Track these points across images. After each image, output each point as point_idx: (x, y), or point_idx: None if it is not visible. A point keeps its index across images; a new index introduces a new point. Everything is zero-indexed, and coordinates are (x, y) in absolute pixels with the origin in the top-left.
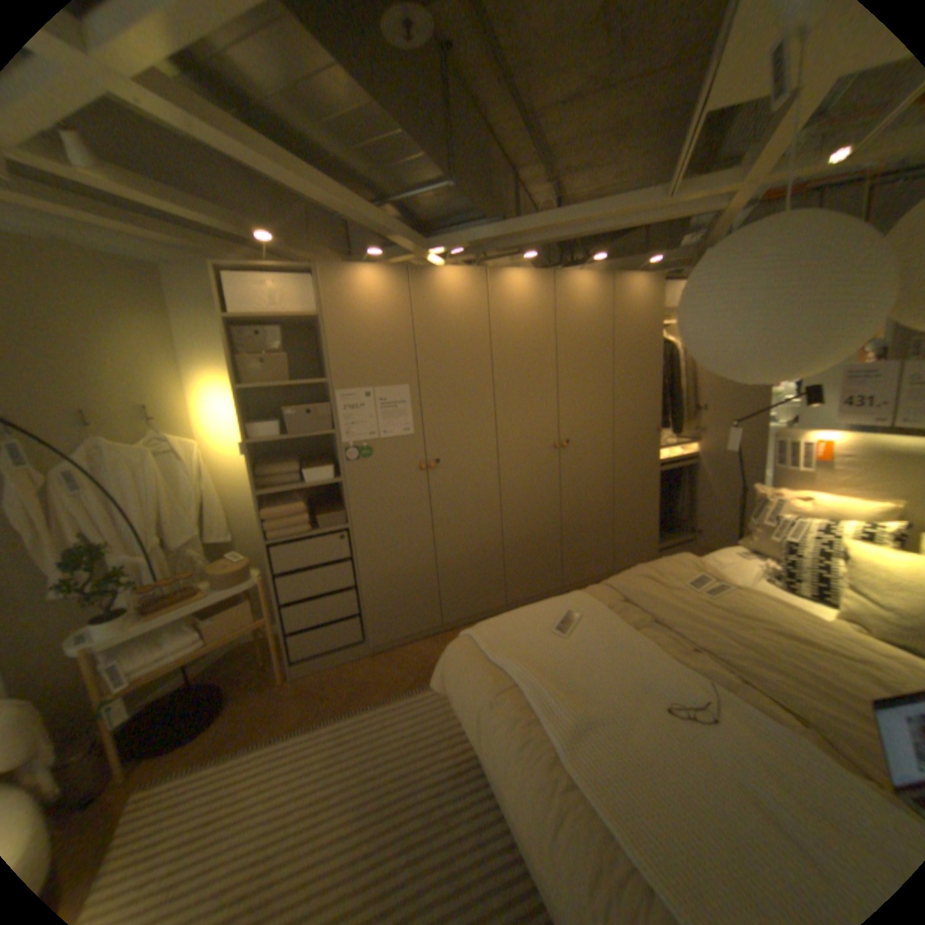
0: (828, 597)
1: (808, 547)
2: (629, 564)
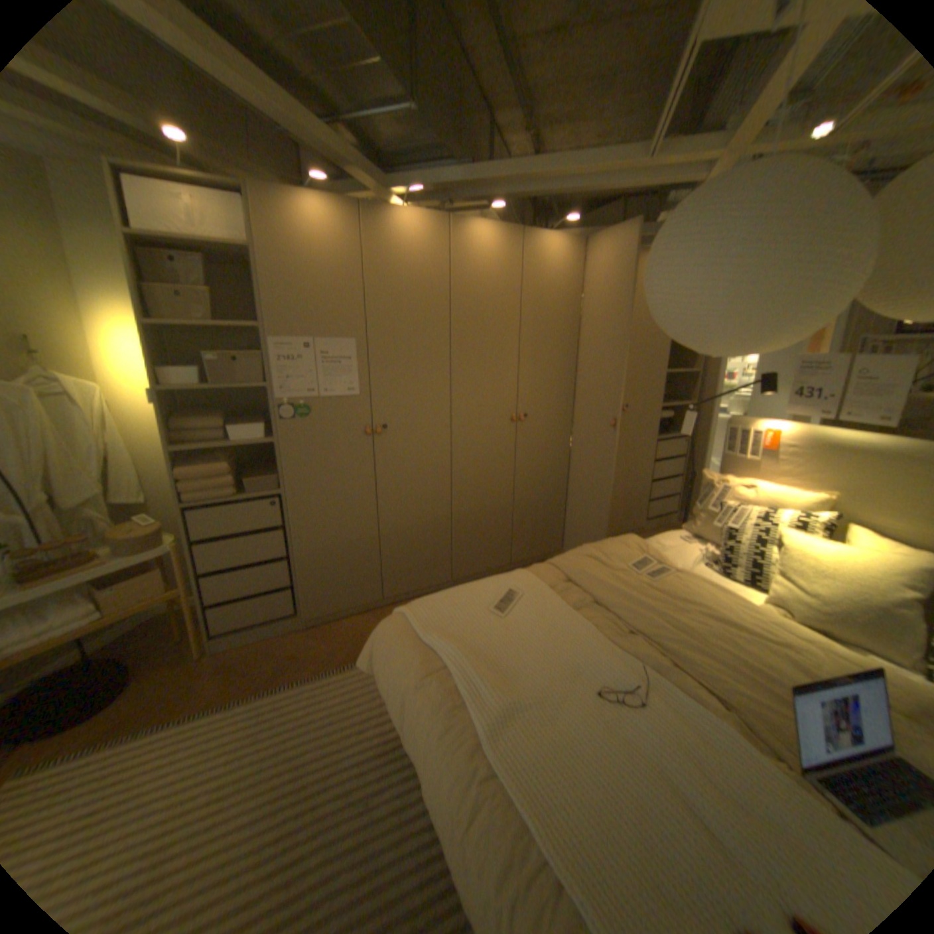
0: (759, 582)
1: (747, 534)
2: (577, 543)
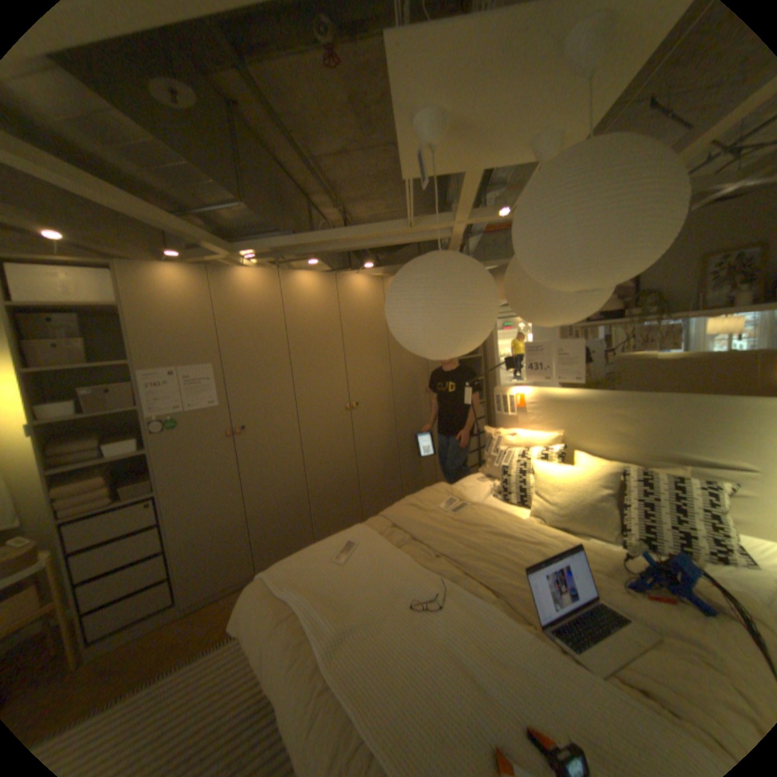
0: (526, 502)
1: (513, 468)
2: None
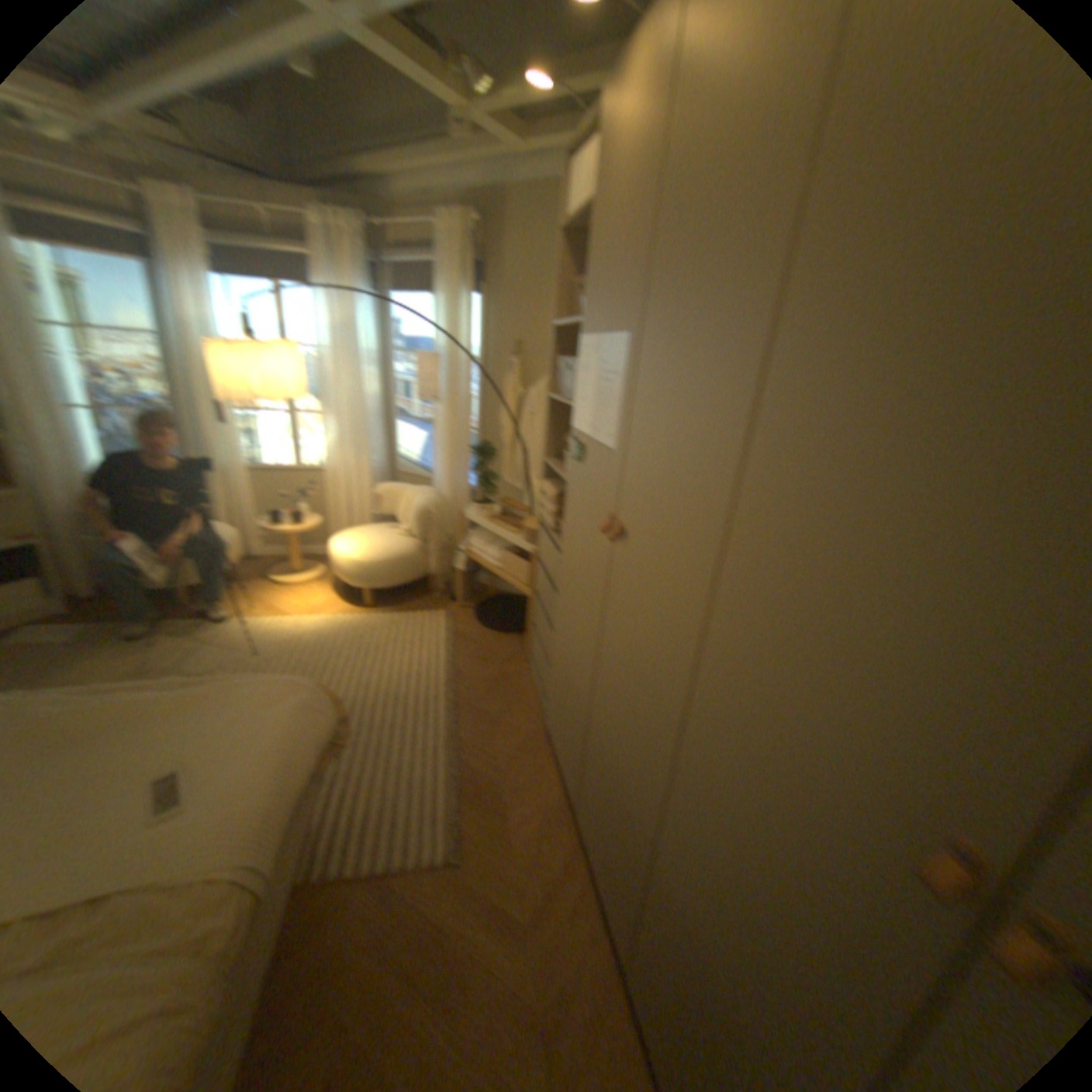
0: None
1: None
2: None
